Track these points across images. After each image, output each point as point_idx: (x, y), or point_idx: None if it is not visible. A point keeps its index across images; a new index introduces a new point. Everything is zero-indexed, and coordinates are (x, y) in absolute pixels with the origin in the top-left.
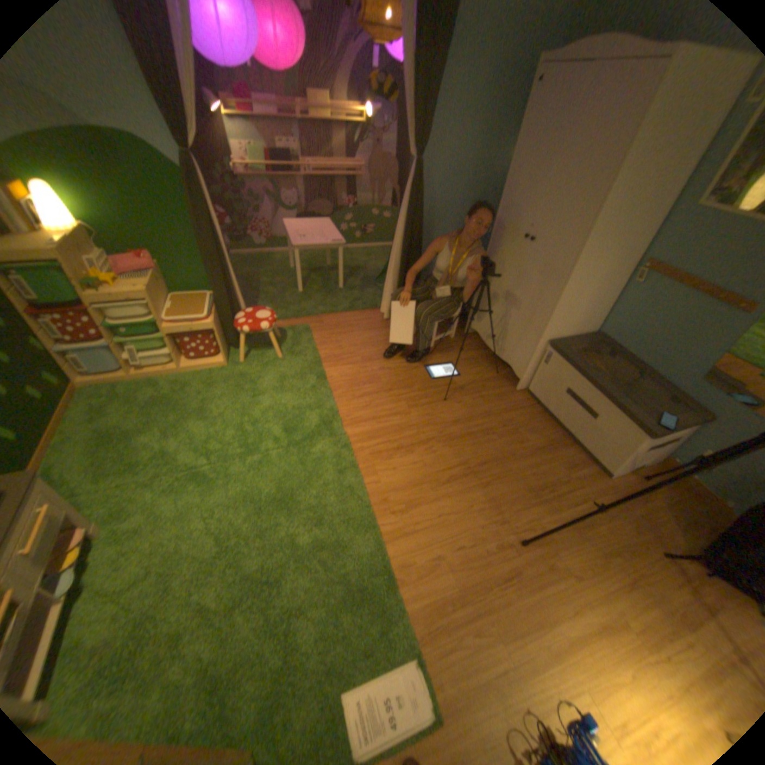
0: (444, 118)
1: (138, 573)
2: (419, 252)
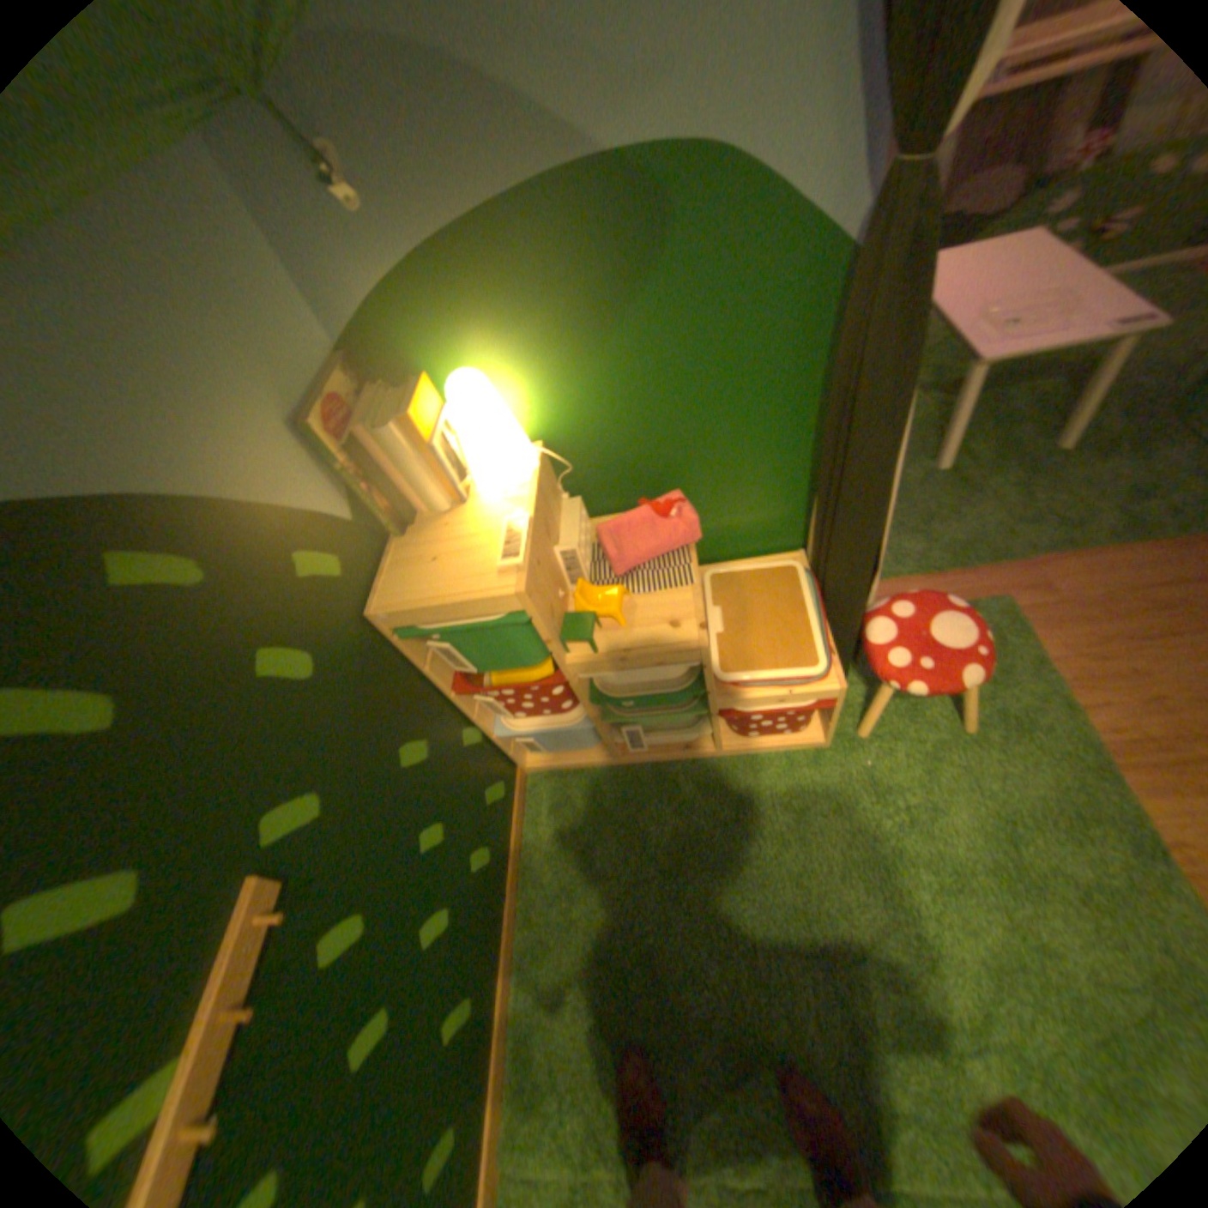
0: None
1: None
2: None
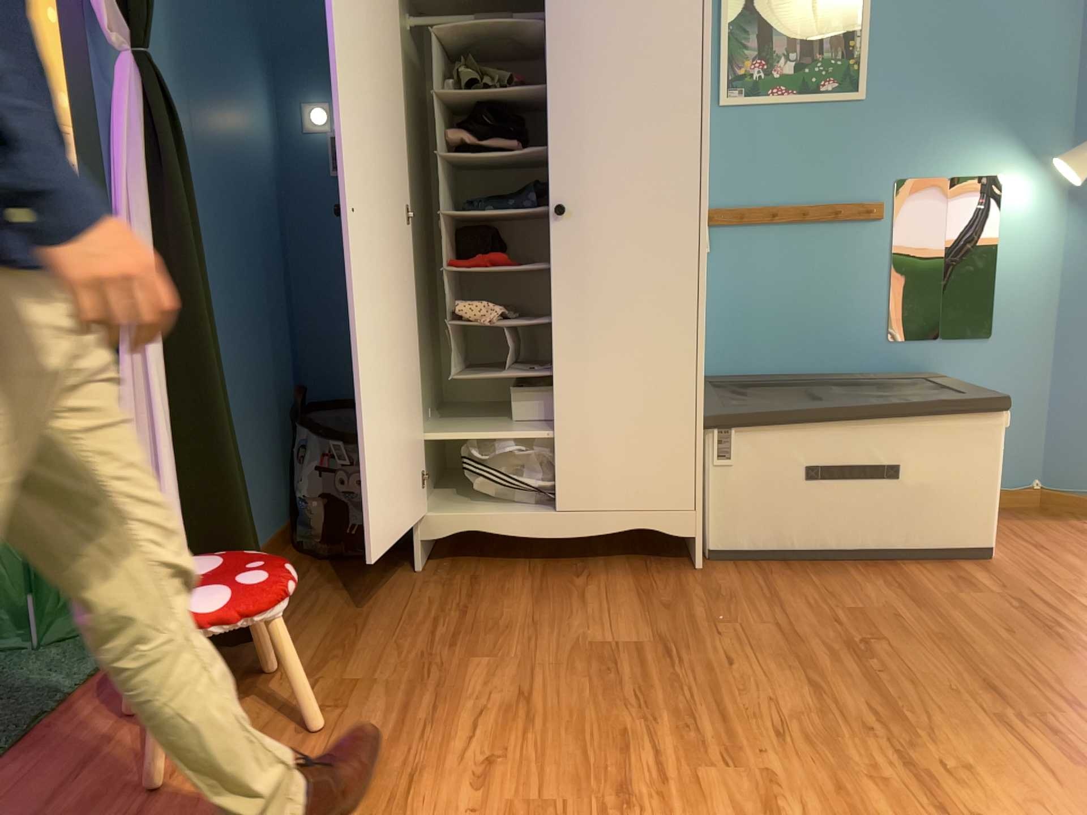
0: None
1: None
2: (219, 362)
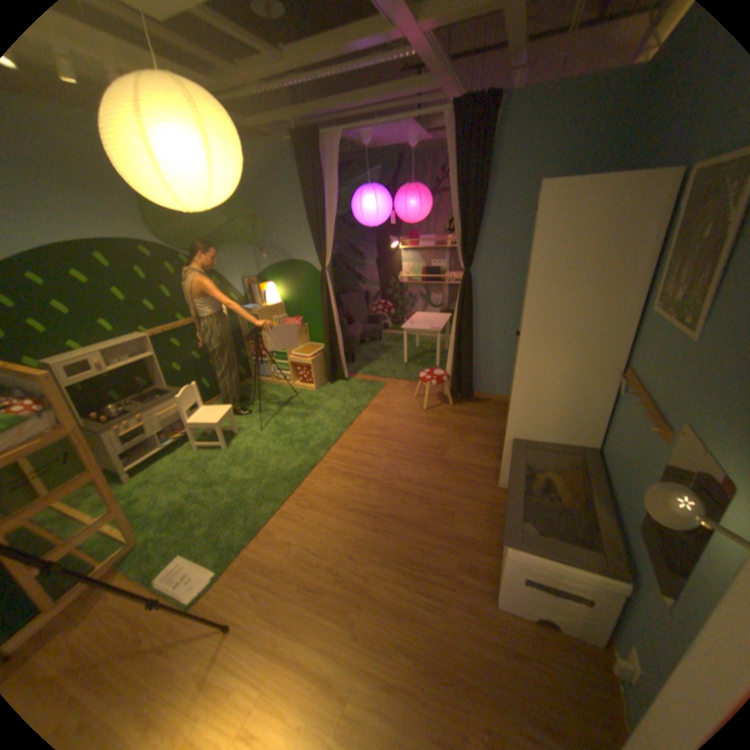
0: (494, 240)
1: (189, 460)
2: (469, 341)
